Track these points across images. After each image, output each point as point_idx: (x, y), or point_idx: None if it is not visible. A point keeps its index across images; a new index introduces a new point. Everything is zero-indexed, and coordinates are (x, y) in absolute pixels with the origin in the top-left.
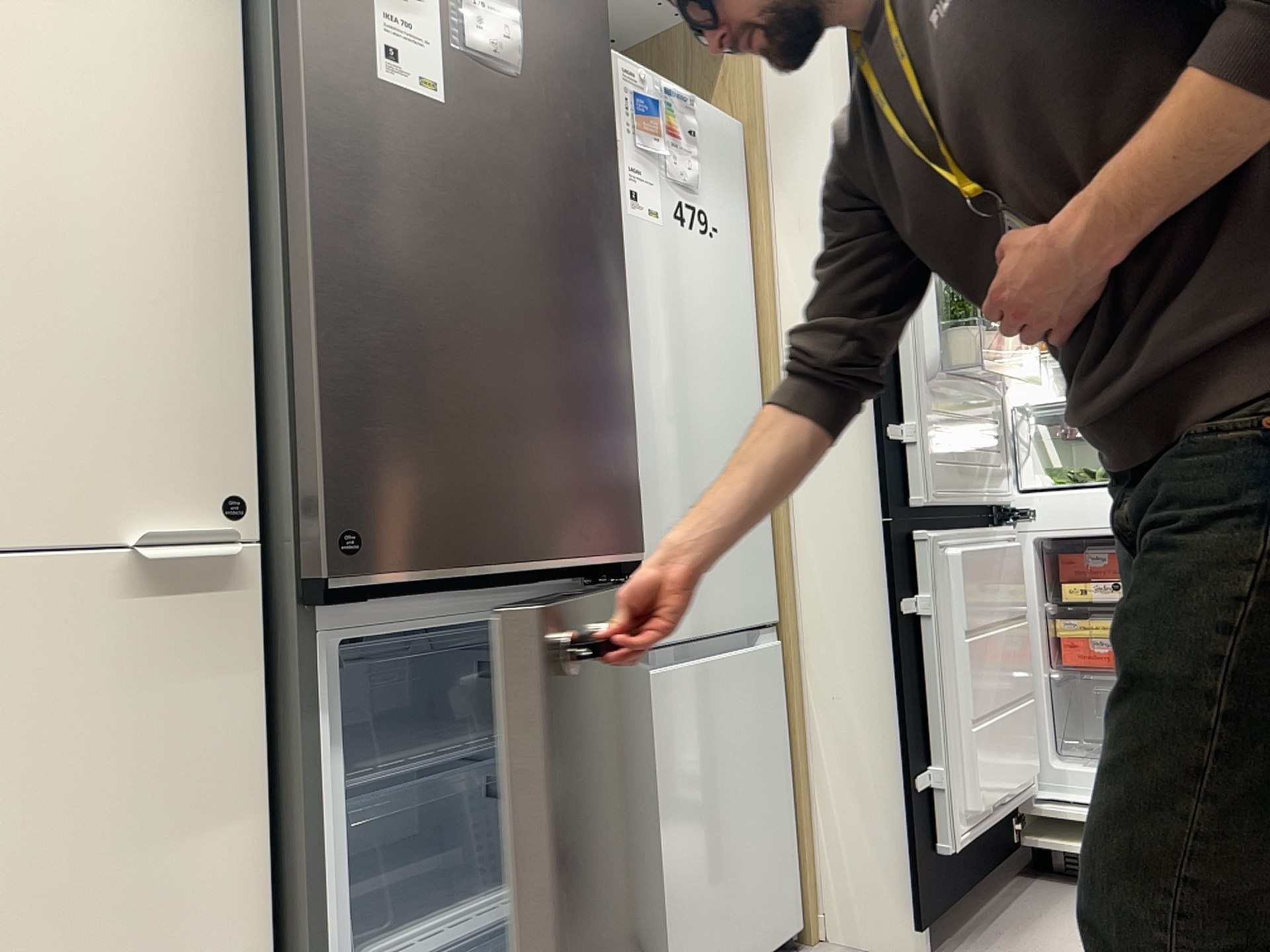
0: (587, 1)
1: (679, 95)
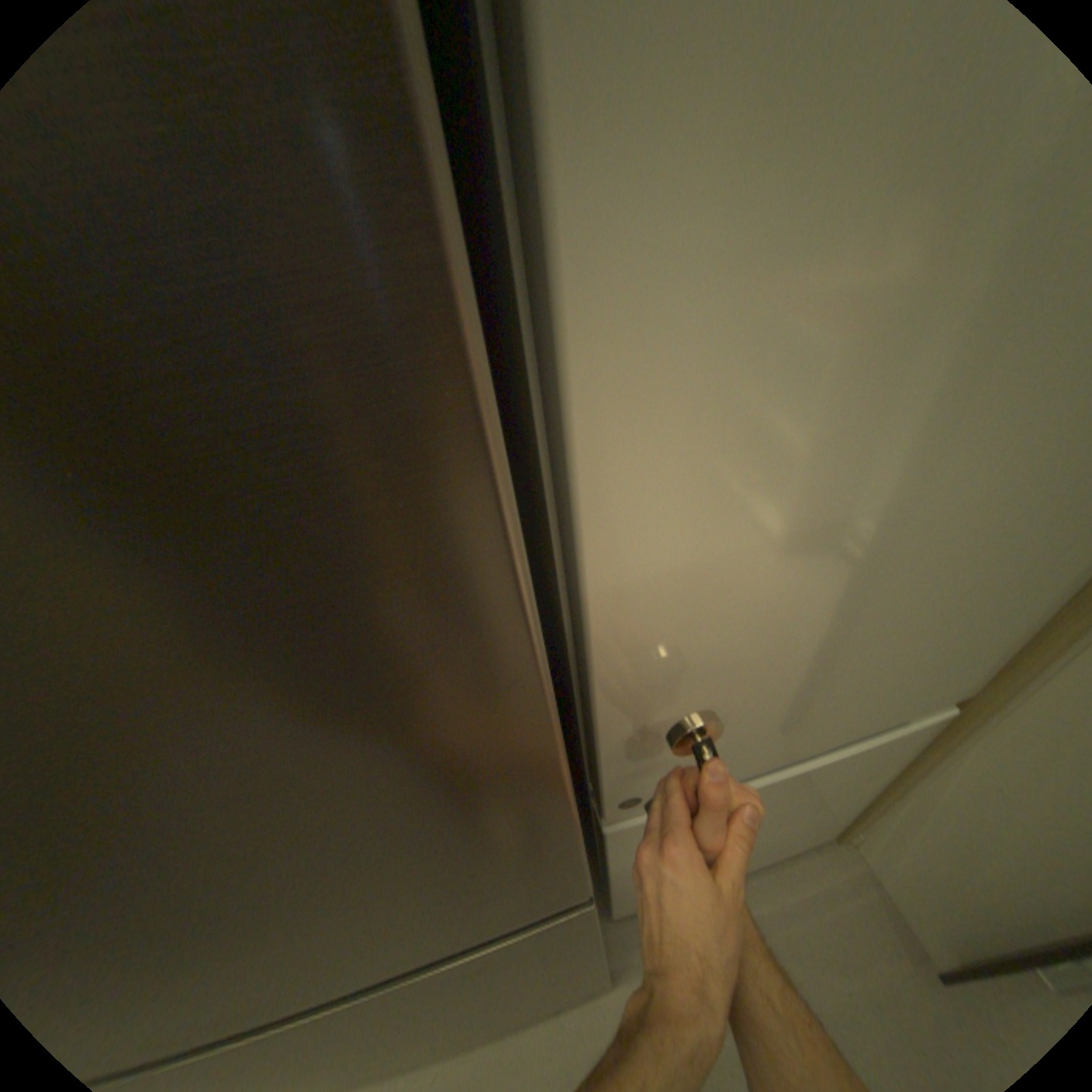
0: None
1: None
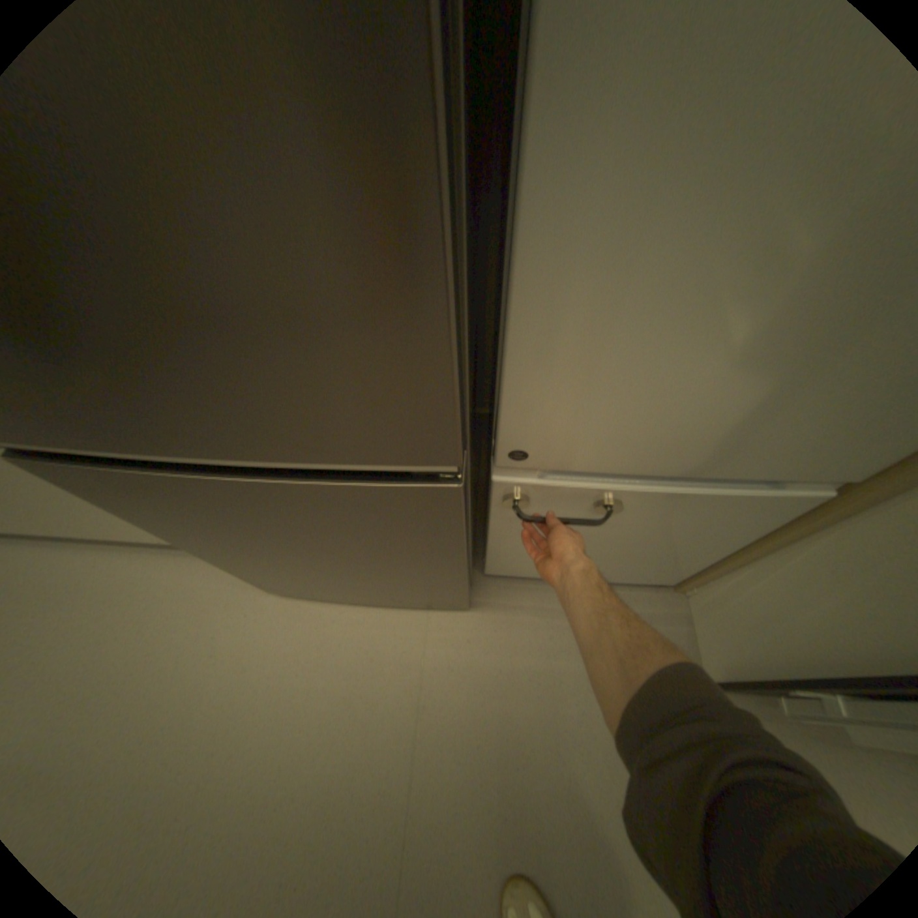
0: None
1: None
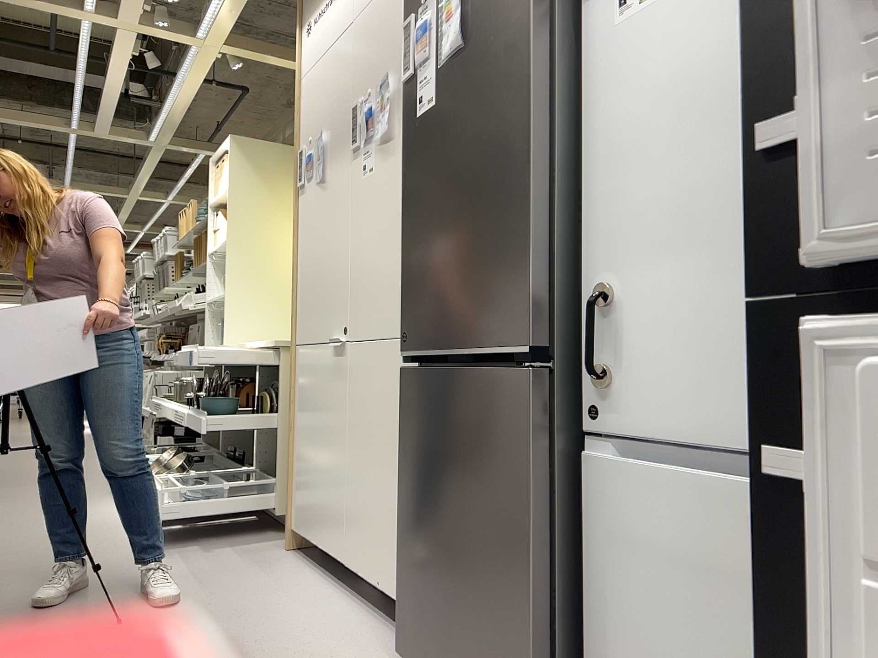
0: None
1: None
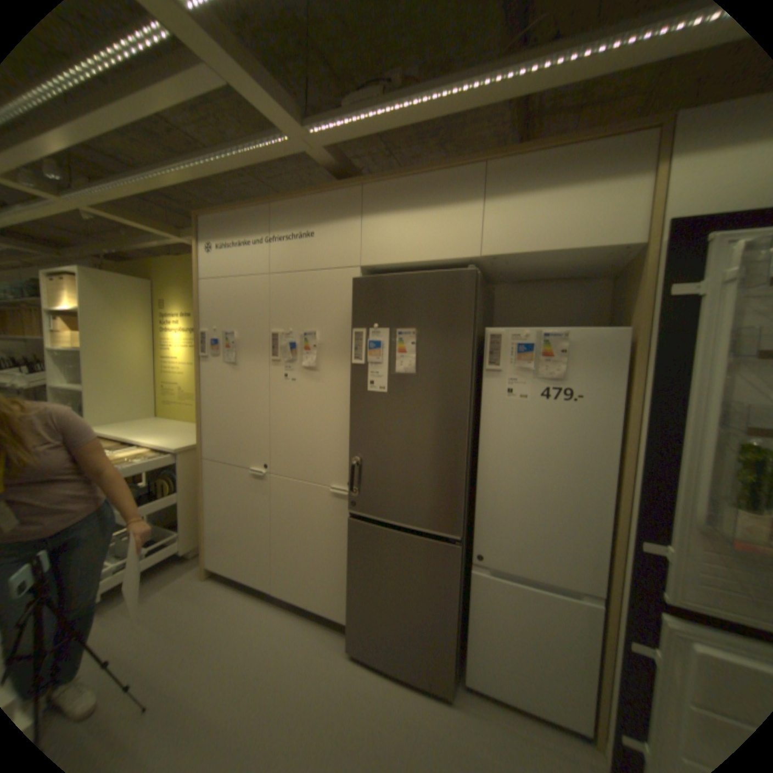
0: (458, 332)
1: (555, 334)
